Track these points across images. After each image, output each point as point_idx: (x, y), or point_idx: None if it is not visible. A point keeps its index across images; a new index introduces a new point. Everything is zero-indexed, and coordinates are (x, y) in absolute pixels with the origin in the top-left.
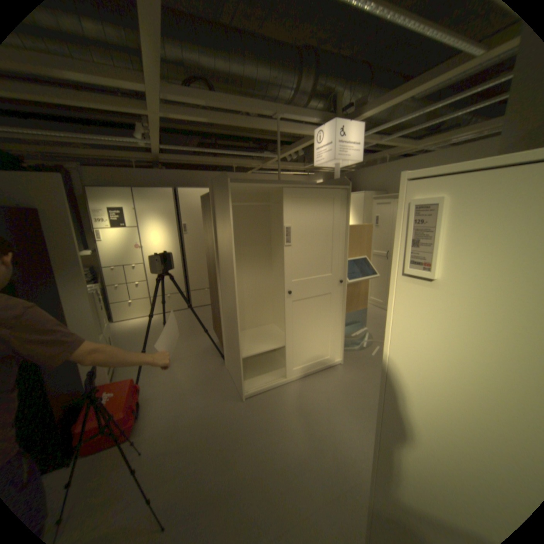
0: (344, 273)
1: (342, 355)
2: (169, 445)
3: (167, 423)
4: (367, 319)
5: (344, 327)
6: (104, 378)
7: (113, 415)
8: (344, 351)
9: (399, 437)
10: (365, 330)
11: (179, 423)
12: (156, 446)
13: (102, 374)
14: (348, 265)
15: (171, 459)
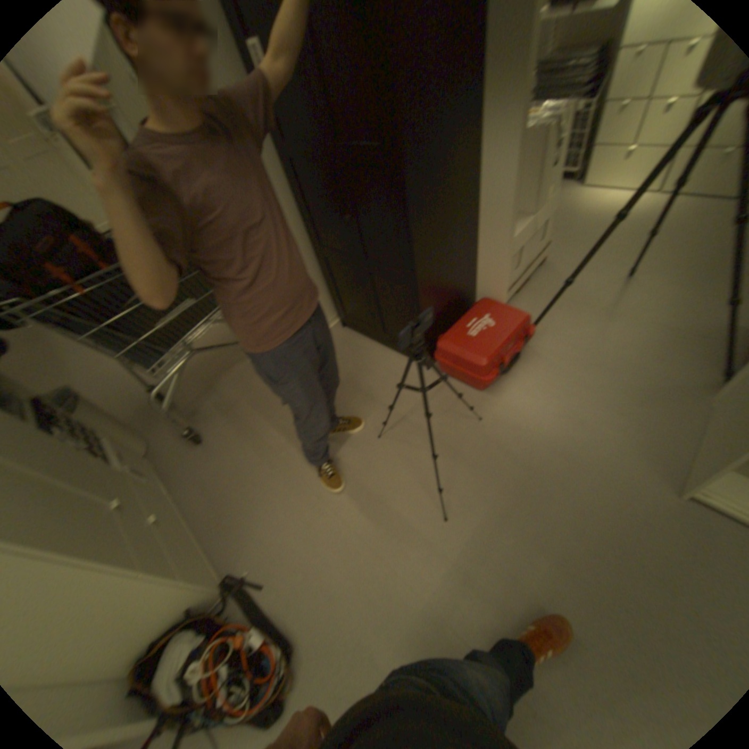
0: None
1: None
2: (513, 443)
3: (532, 411)
4: None
5: None
6: (505, 289)
7: (475, 357)
8: None
9: None
10: None
11: (547, 425)
12: (500, 428)
13: (503, 283)
14: None
15: (503, 461)
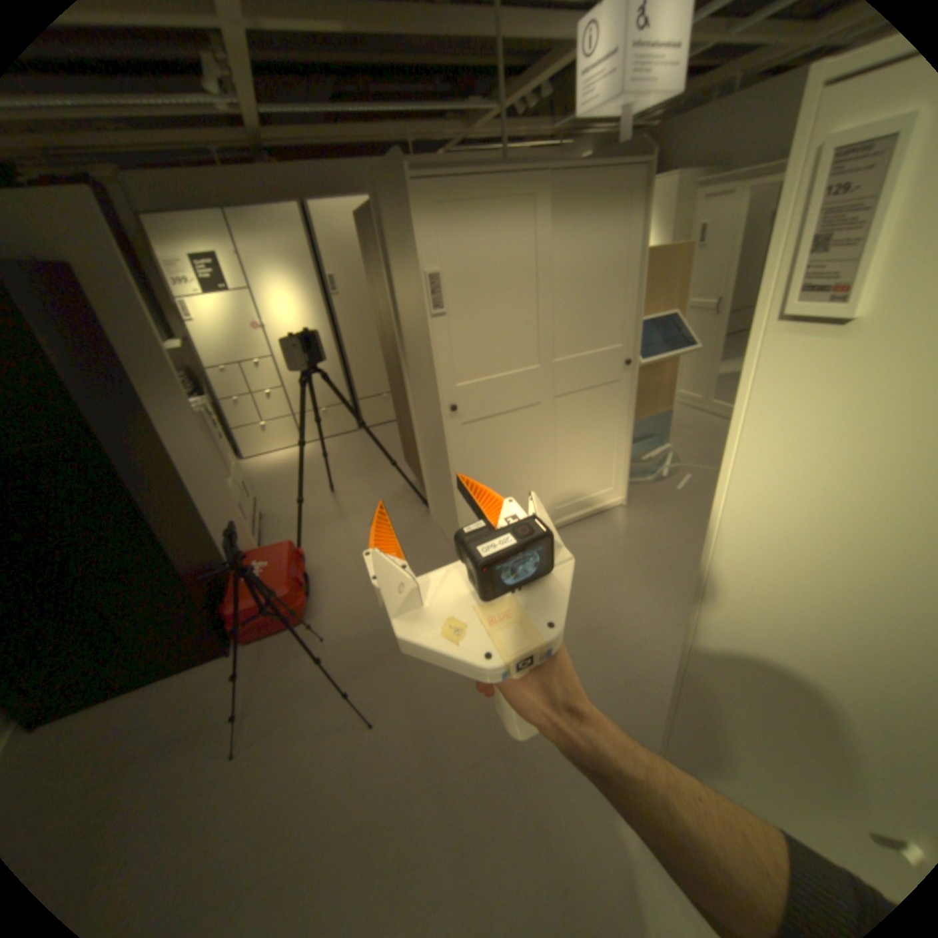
0: (633, 346)
1: (625, 491)
2: (362, 628)
3: (354, 599)
4: (671, 429)
5: (630, 445)
6: (250, 541)
7: (275, 591)
8: (628, 484)
9: (730, 605)
10: (666, 449)
11: (371, 598)
12: (343, 629)
13: (246, 535)
14: (641, 330)
15: (367, 644)
